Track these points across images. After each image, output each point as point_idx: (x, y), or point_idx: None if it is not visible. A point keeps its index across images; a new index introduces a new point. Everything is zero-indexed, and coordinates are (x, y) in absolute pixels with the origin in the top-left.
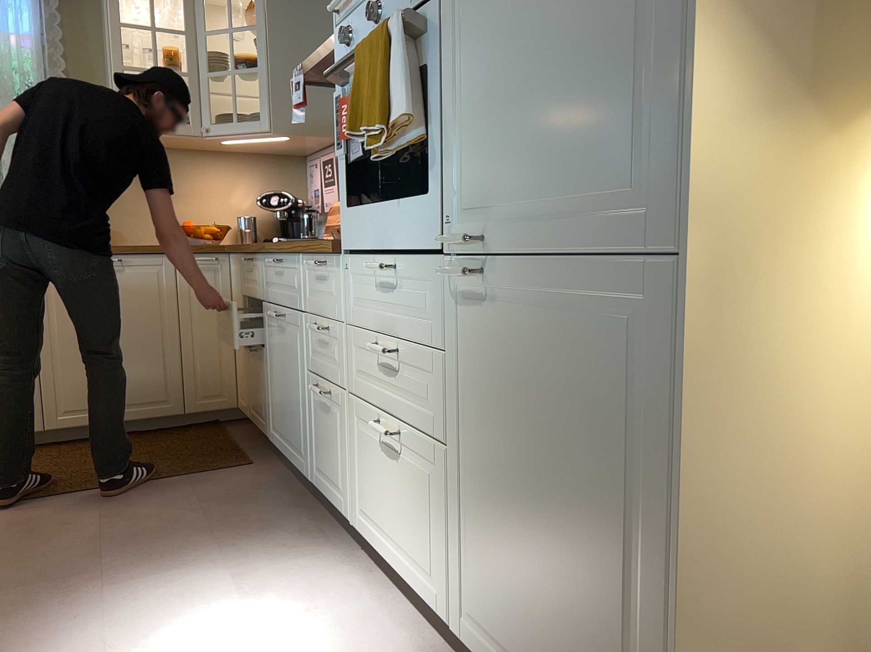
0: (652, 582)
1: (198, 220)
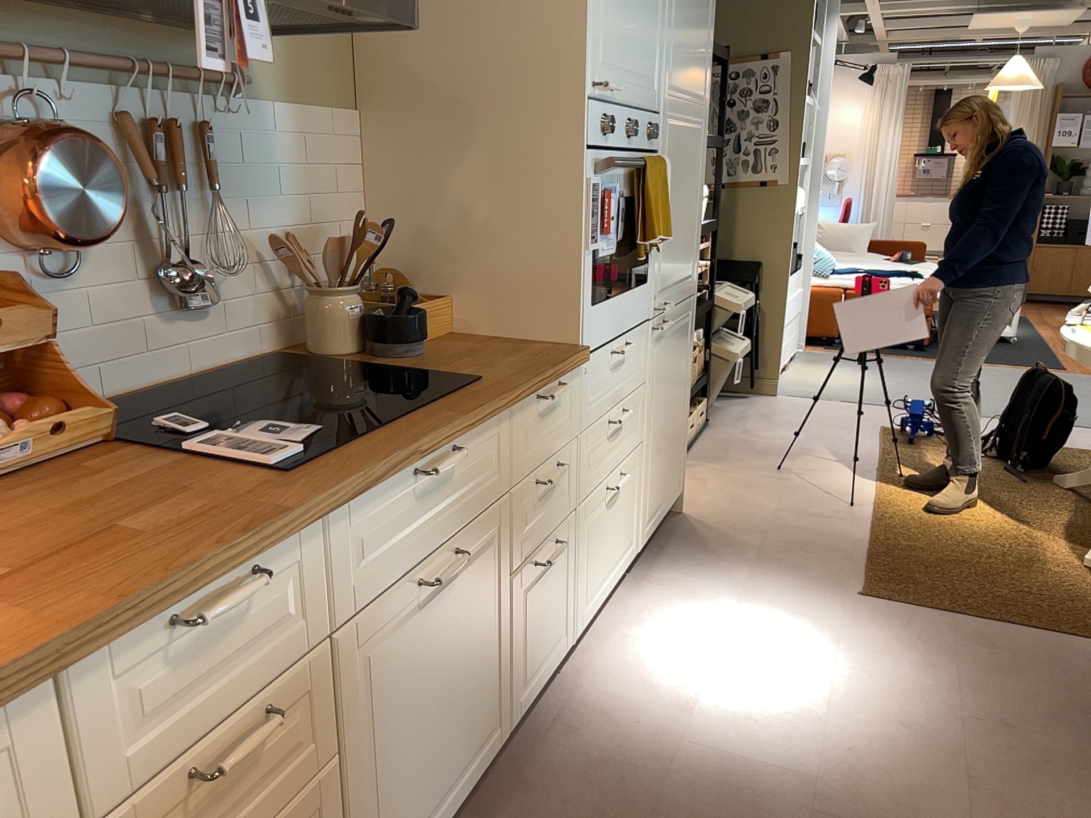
0: (685, 405)
1: None
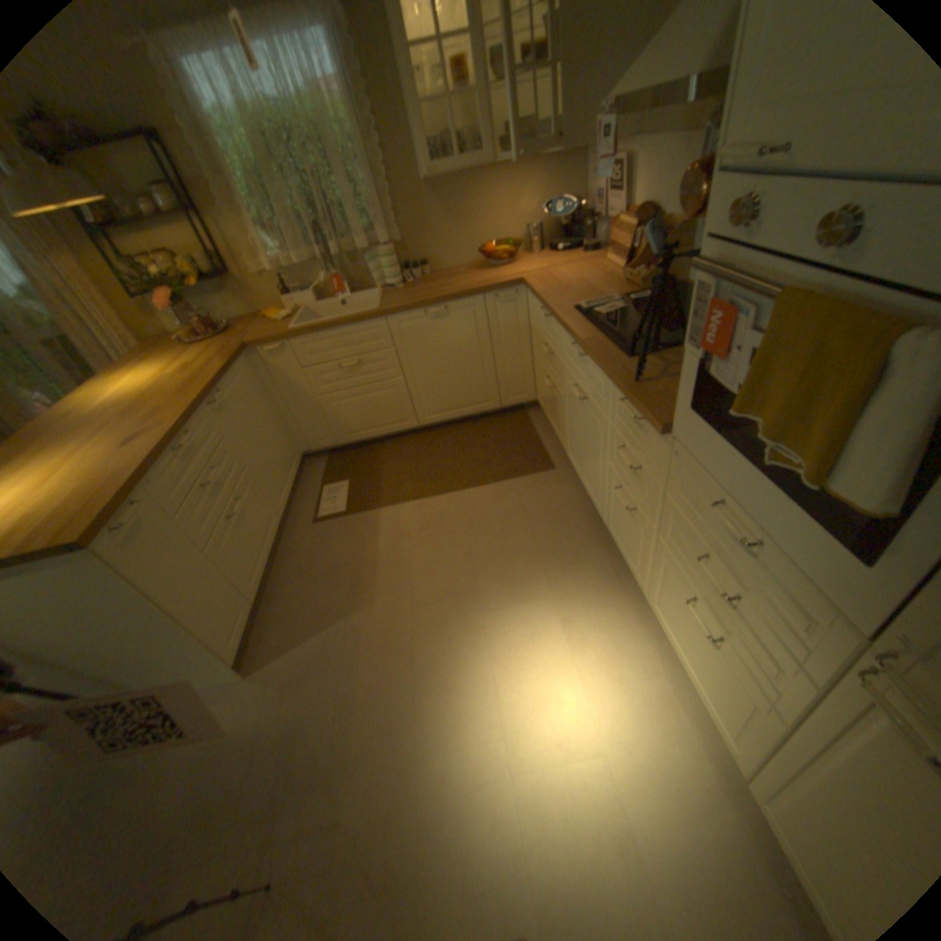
0: None
1: (494, 235)
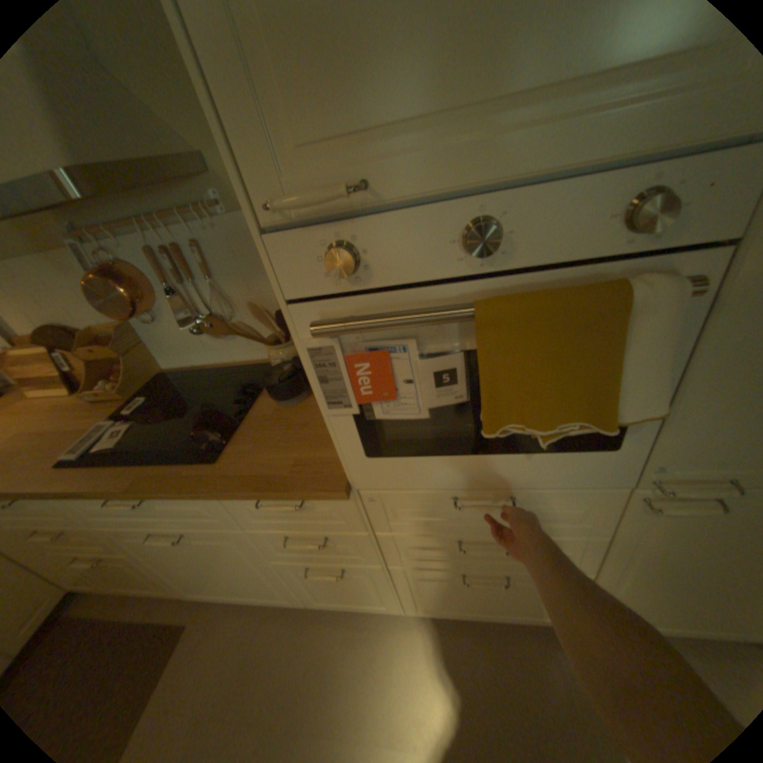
0: None
1: None
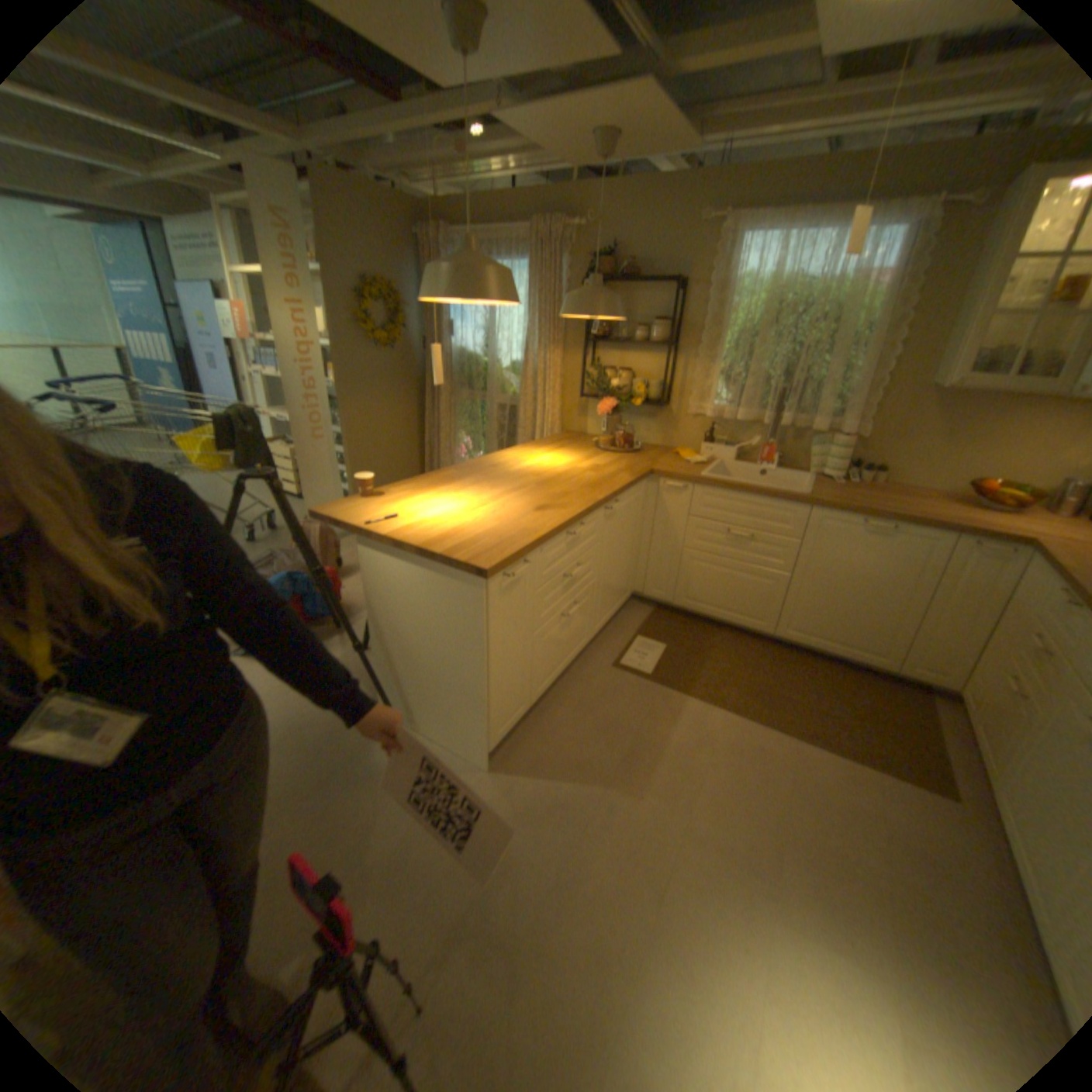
0: None
1: (1003, 473)
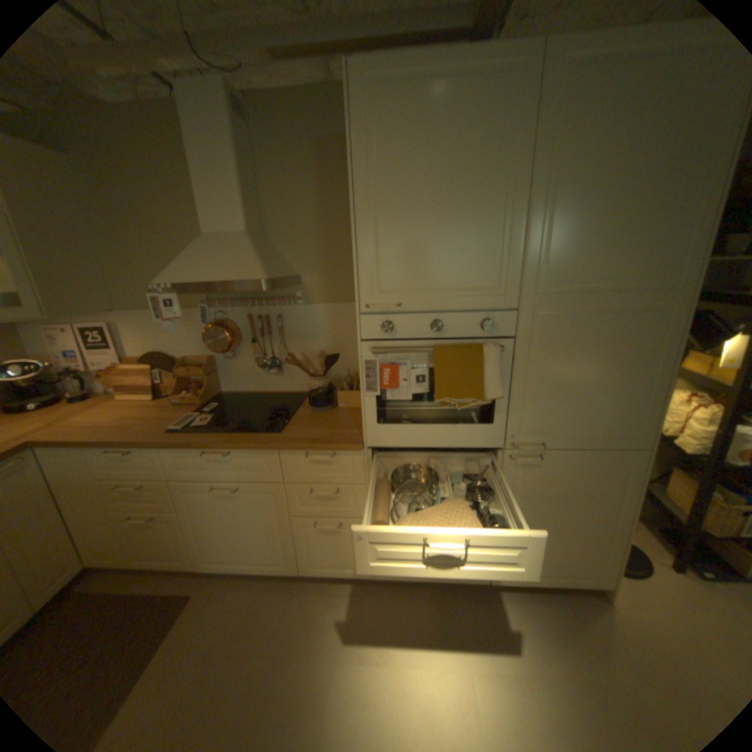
0: (617, 530)
1: None
